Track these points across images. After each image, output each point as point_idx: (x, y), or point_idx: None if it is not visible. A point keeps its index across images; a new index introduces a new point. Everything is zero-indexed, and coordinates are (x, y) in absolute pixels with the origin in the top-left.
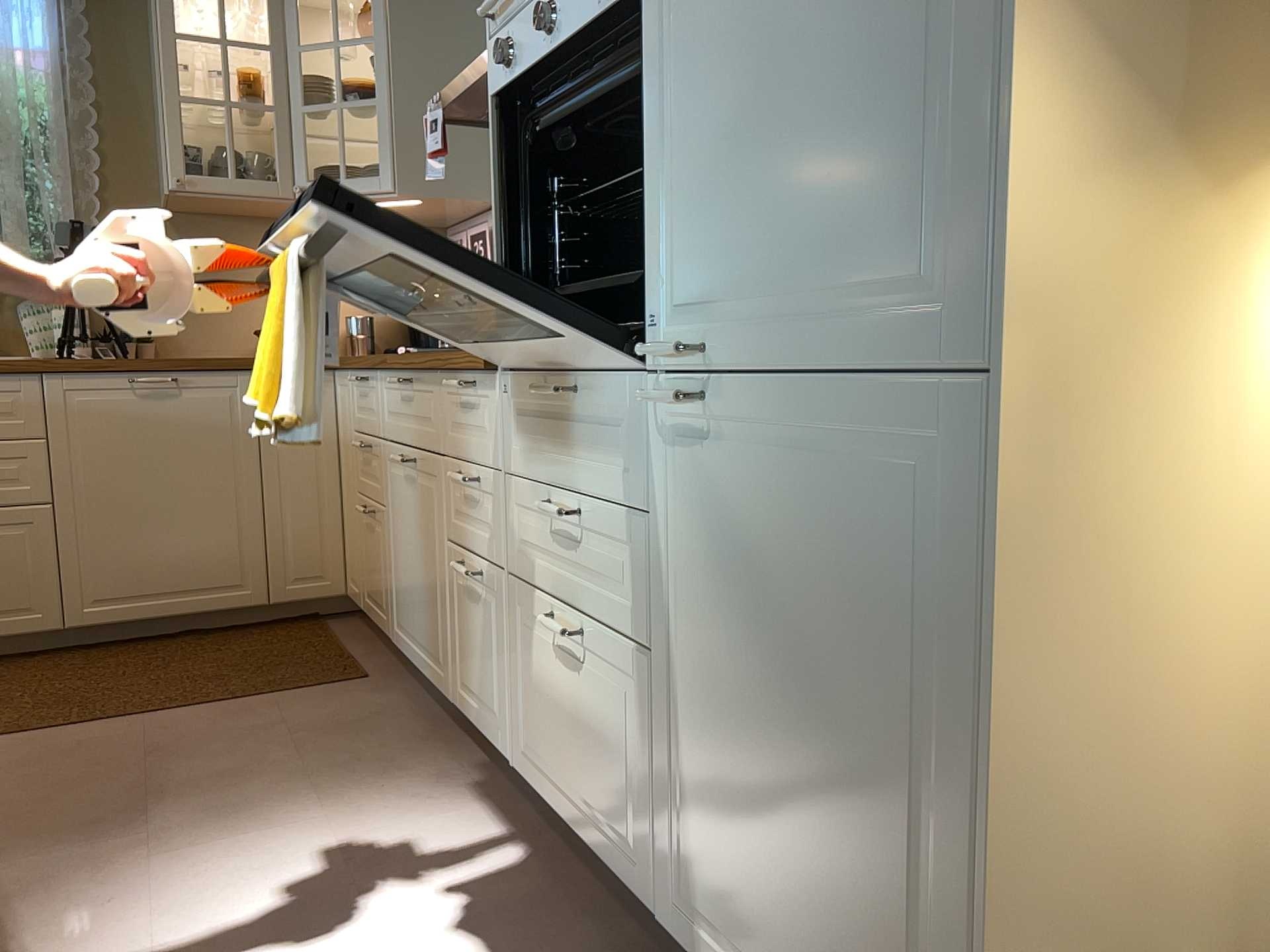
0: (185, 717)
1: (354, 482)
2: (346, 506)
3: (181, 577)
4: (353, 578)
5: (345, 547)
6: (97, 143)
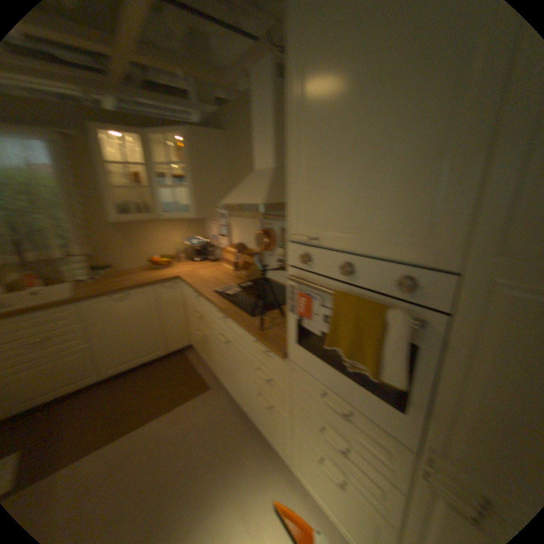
0: (152, 425)
1: (190, 318)
2: (186, 321)
3: (133, 354)
4: (191, 343)
5: (186, 332)
6: (72, 199)
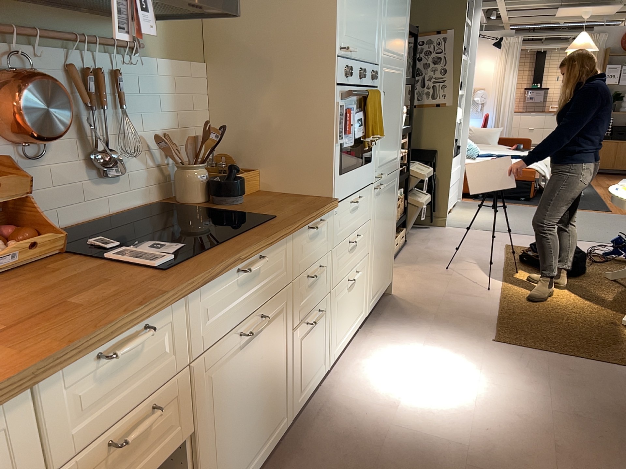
0: None
1: None
2: None
3: None
4: None
5: None
6: None
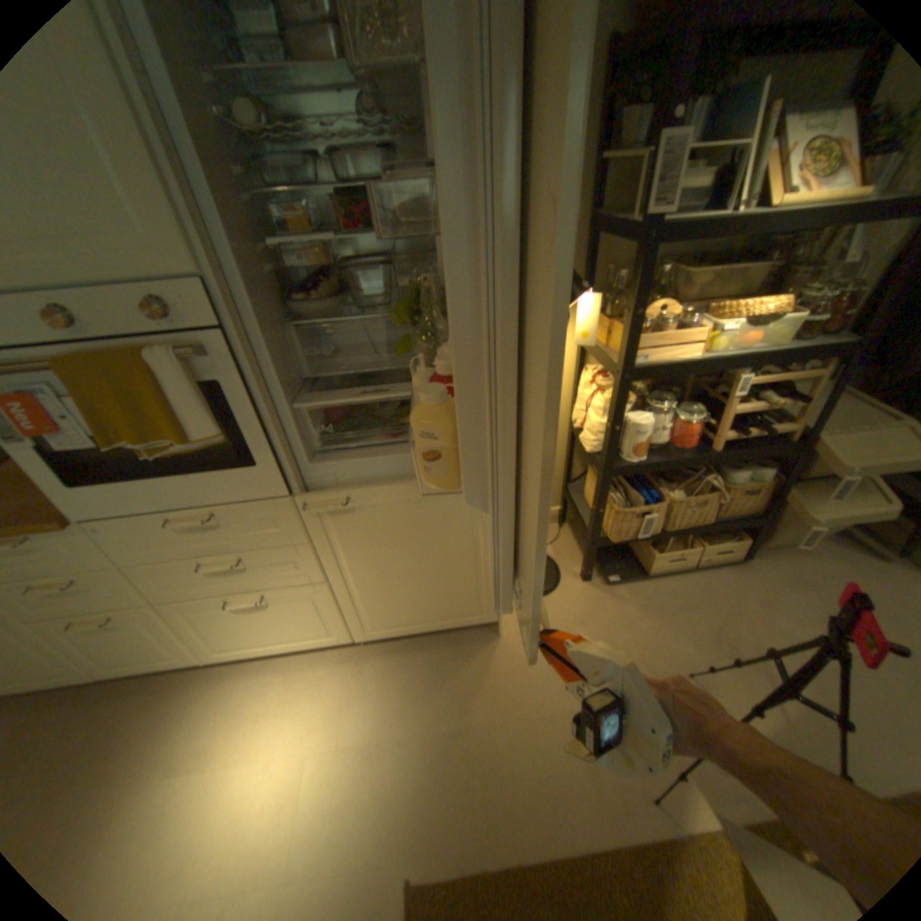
0: None
1: None
2: None
3: None
4: None
5: None
6: None
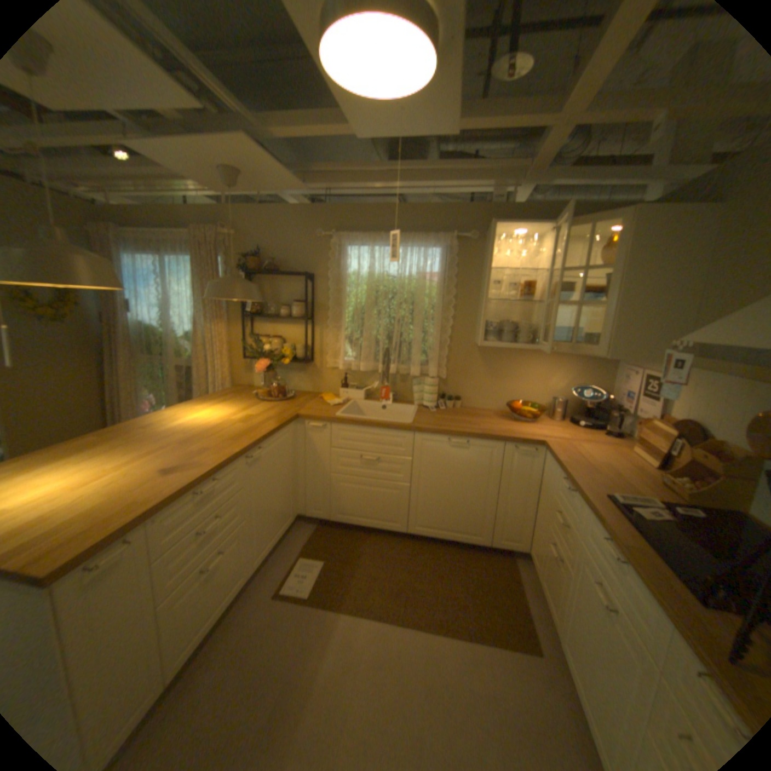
0: (446, 648)
1: (549, 519)
2: (539, 518)
3: (454, 526)
4: (537, 558)
5: (534, 534)
6: (452, 314)
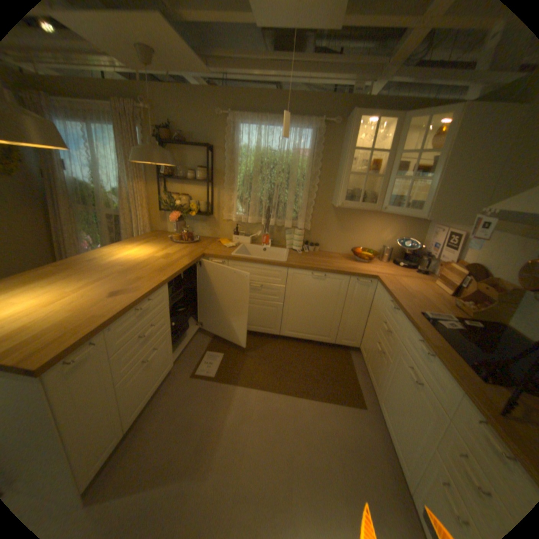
0: (307, 405)
1: (376, 326)
2: (369, 326)
3: (312, 330)
4: (365, 351)
5: (364, 336)
6: (317, 182)
